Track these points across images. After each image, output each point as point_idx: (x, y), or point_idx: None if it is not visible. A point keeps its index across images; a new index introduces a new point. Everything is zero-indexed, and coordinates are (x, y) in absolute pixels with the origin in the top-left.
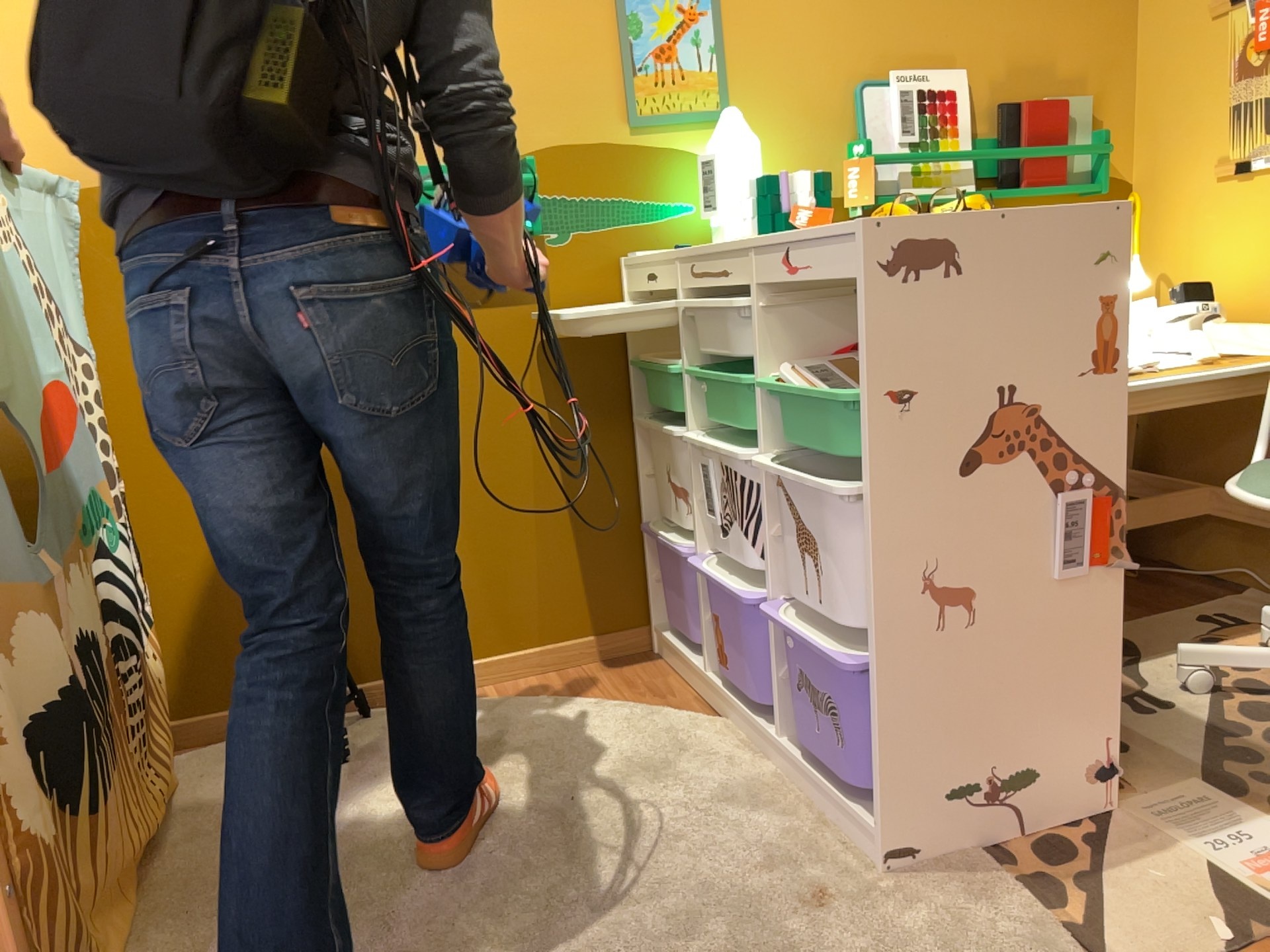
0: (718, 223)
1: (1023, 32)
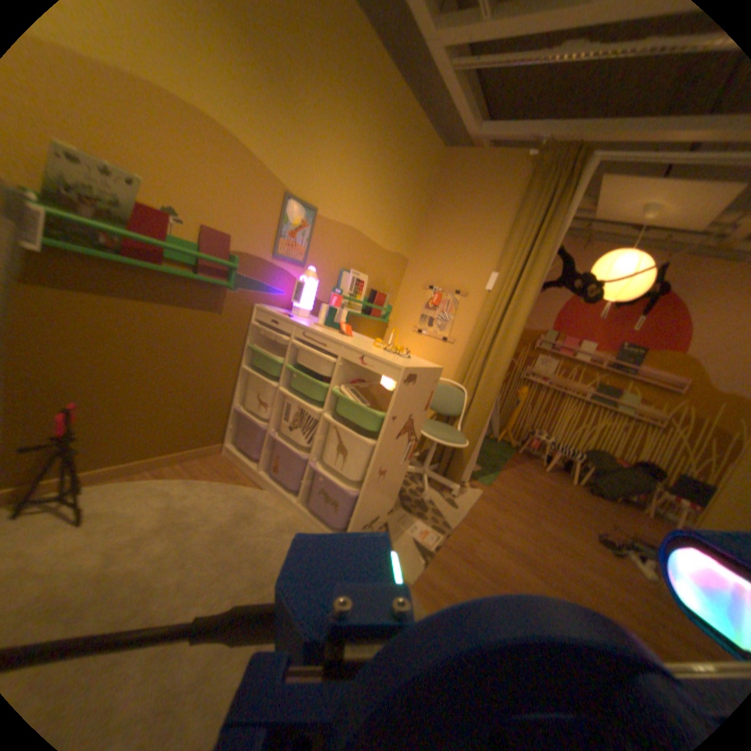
0: (298, 307)
1: (382, 270)
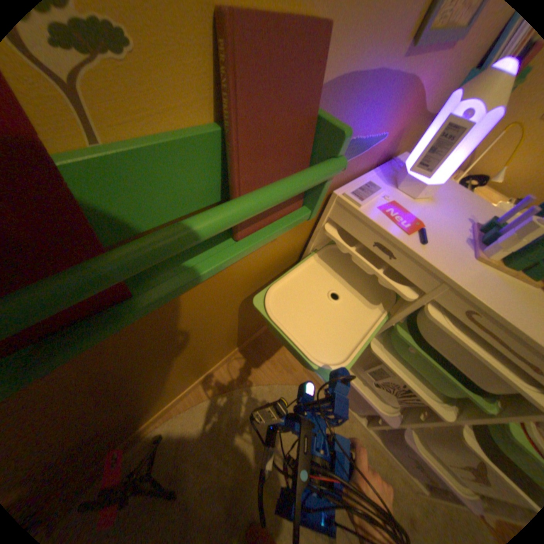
0: (421, 175)
1: None
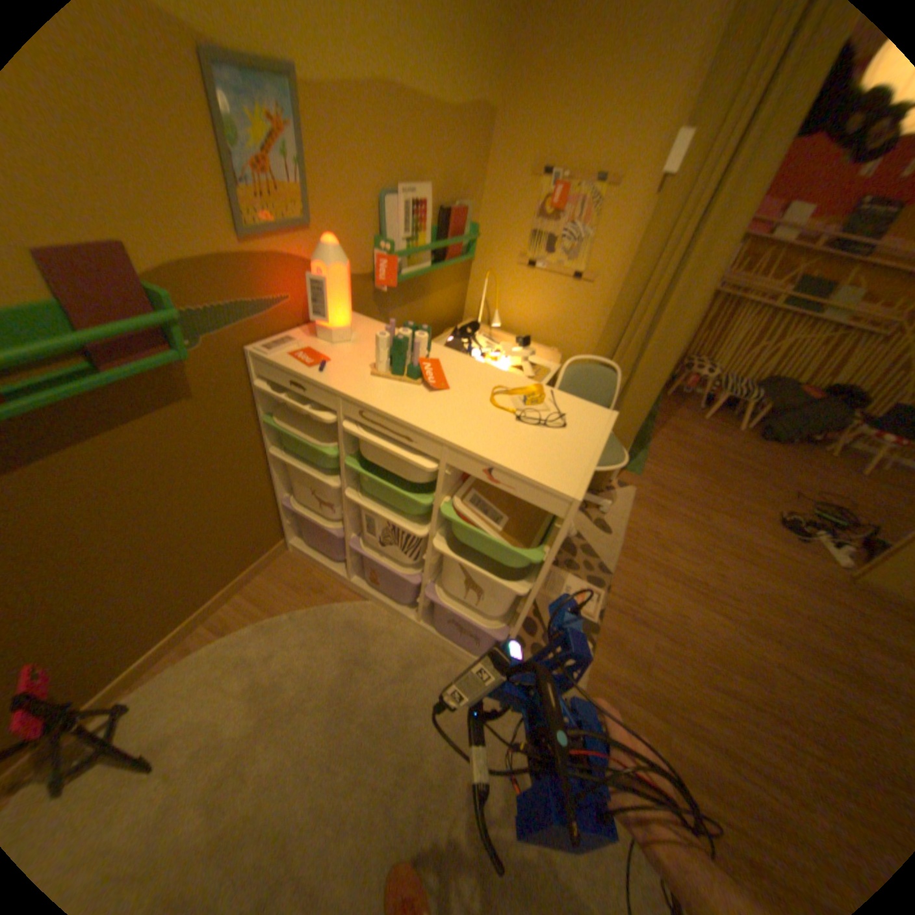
0: (325, 325)
1: (453, 156)
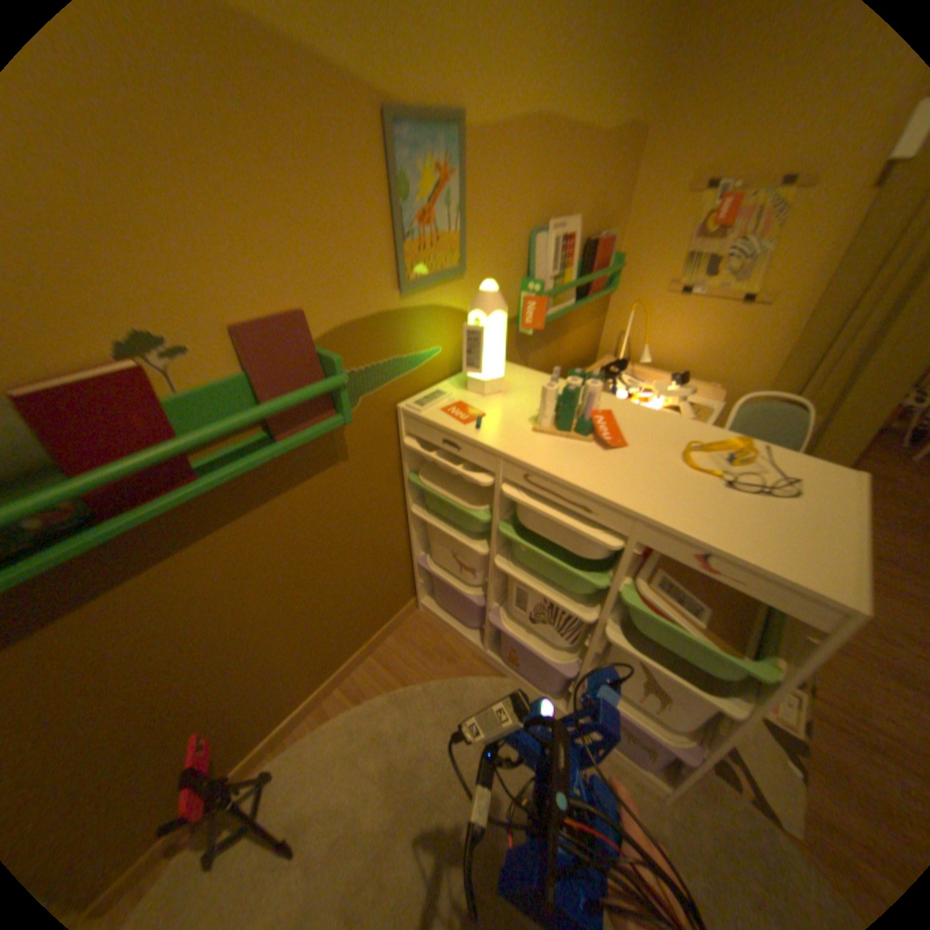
0: (477, 374)
1: (604, 180)
